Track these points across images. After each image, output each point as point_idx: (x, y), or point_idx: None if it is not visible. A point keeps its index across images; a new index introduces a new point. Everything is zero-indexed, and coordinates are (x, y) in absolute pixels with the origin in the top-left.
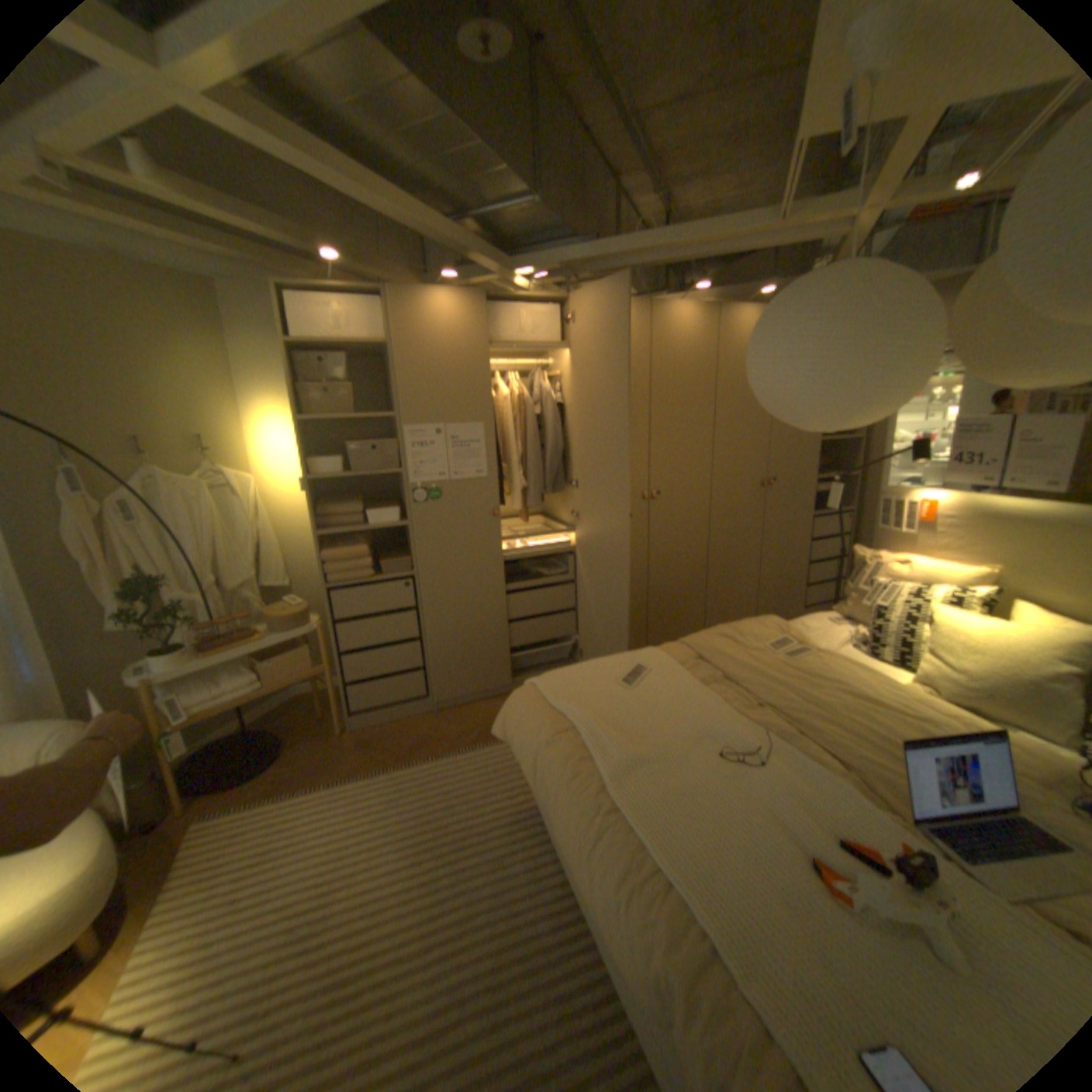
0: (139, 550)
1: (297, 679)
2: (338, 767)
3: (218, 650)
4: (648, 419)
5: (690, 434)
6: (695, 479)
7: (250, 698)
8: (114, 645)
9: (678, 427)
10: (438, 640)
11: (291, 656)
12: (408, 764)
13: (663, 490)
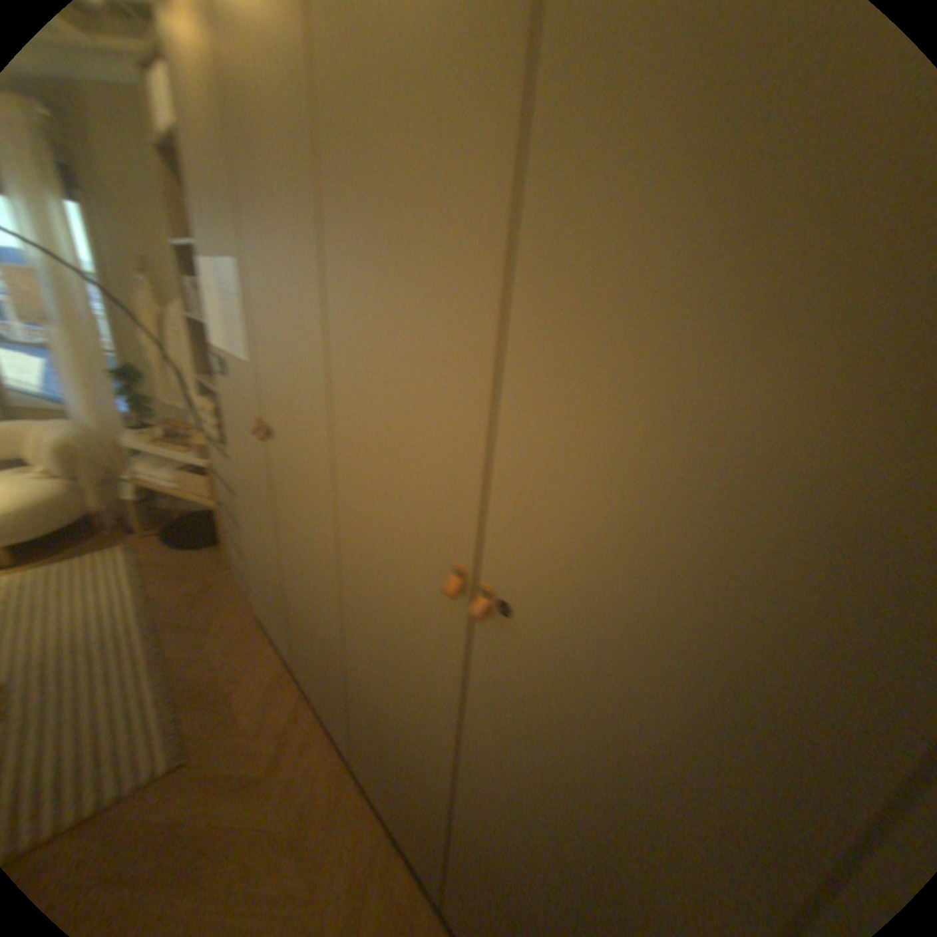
0: (173, 351)
1: (191, 500)
2: (171, 588)
3: (164, 445)
4: (508, 276)
5: (763, 429)
6: (714, 715)
7: (163, 492)
8: (168, 413)
9: (661, 350)
10: (244, 552)
11: (191, 479)
12: (153, 636)
13: (523, 616)
